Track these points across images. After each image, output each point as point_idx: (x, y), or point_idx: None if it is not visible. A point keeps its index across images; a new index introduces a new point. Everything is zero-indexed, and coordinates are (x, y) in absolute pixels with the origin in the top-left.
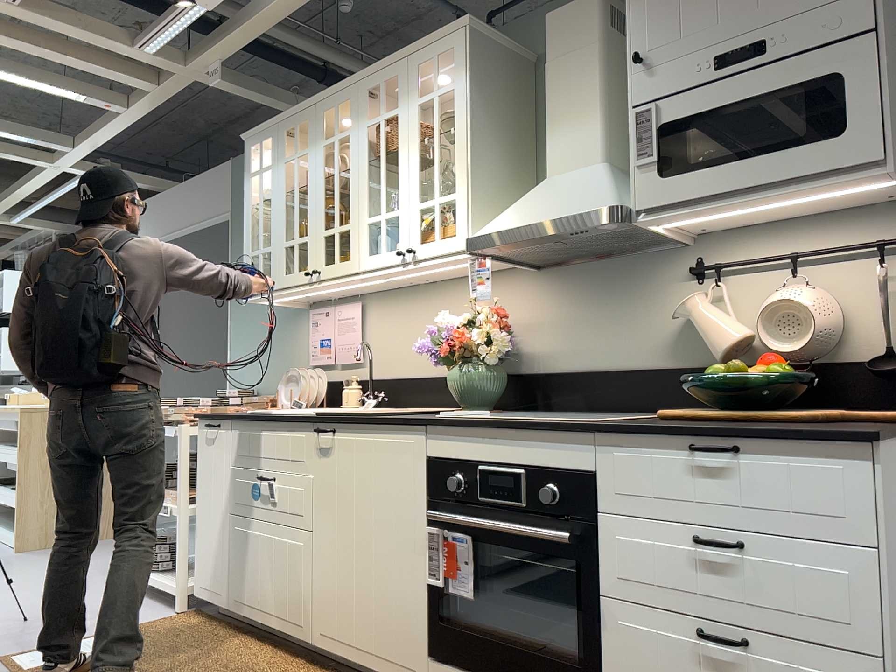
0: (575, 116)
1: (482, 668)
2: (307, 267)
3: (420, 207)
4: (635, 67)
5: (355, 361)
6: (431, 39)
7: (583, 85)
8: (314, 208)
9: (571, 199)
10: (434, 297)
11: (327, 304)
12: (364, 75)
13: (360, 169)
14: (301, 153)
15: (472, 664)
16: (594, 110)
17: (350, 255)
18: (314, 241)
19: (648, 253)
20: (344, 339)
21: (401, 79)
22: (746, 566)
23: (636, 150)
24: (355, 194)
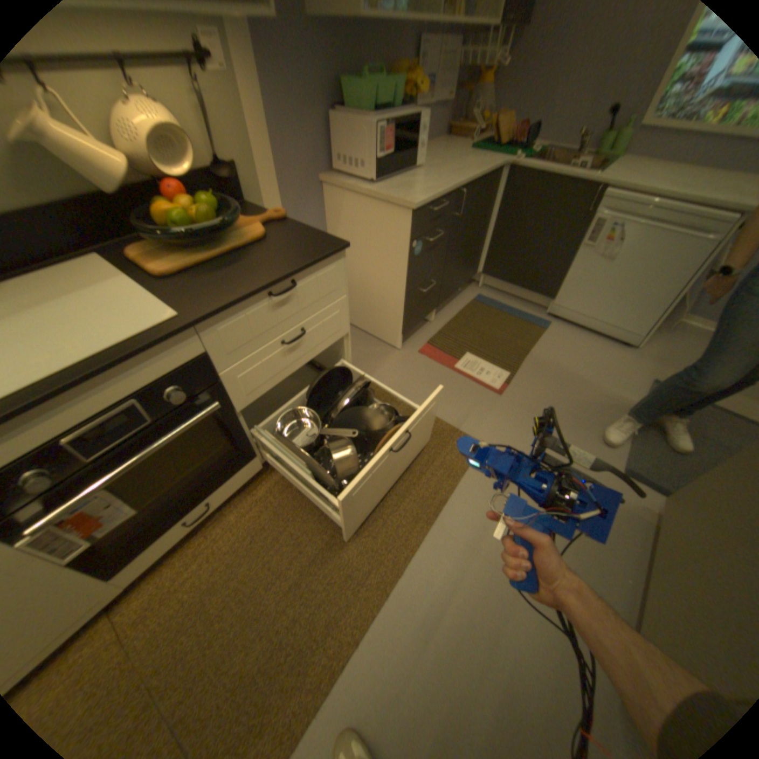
0: None
1: (165, 526)
2: None
3: None
4: None
5: None
6: None
7: None
8: None
9: None
10: None
11: None
12: None
13: None
14: None
15: (155, 535)
16: None
17: None
18: None
19: None
20: None
21: None
22: (305, 338)
23: None
24: None
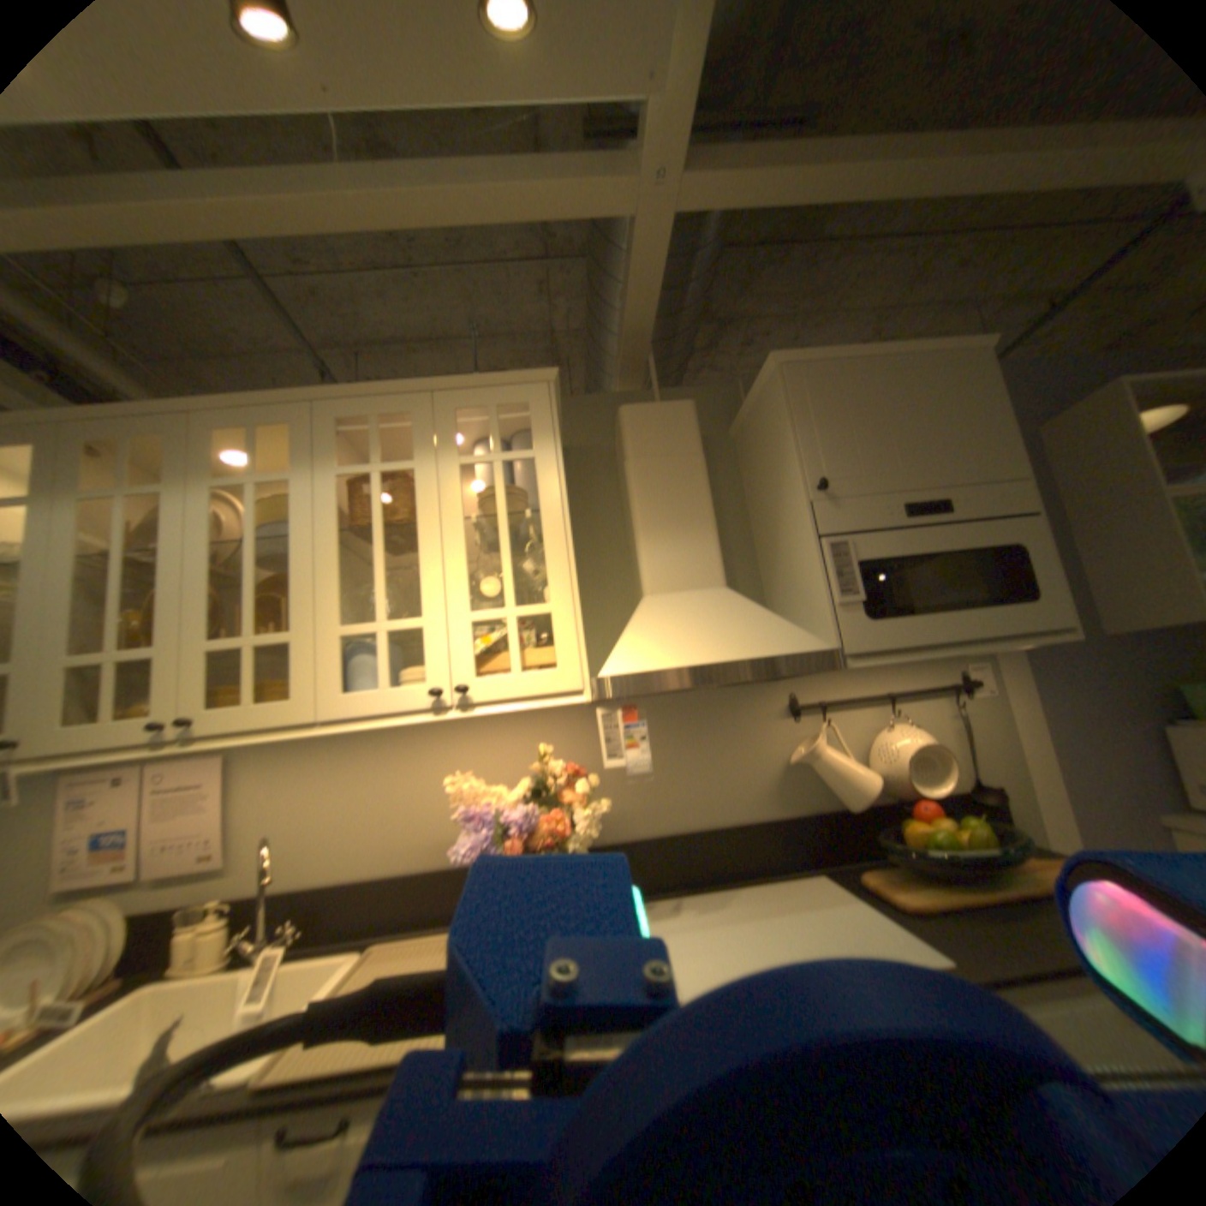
0: (682, 528)
1: None
2: (145, 715)
3: (475, 620)
4: (816, 491)
5: (202, 871)
6: (484, 380)
7: (688, 494)
8: (177, 597)
9: (744, 631)
10: (399, 746)
11: (117, 766)
12: (329, 395)
13: (319, 541)
14: (135, 490)
15: None
16: (706, 526)
17: (292, 693)
18: (174, 662)
19: (737, 688)
20: (173, 832)
21: (418, 419)
22: None
23: (837, 584)
24: (304, 583)
